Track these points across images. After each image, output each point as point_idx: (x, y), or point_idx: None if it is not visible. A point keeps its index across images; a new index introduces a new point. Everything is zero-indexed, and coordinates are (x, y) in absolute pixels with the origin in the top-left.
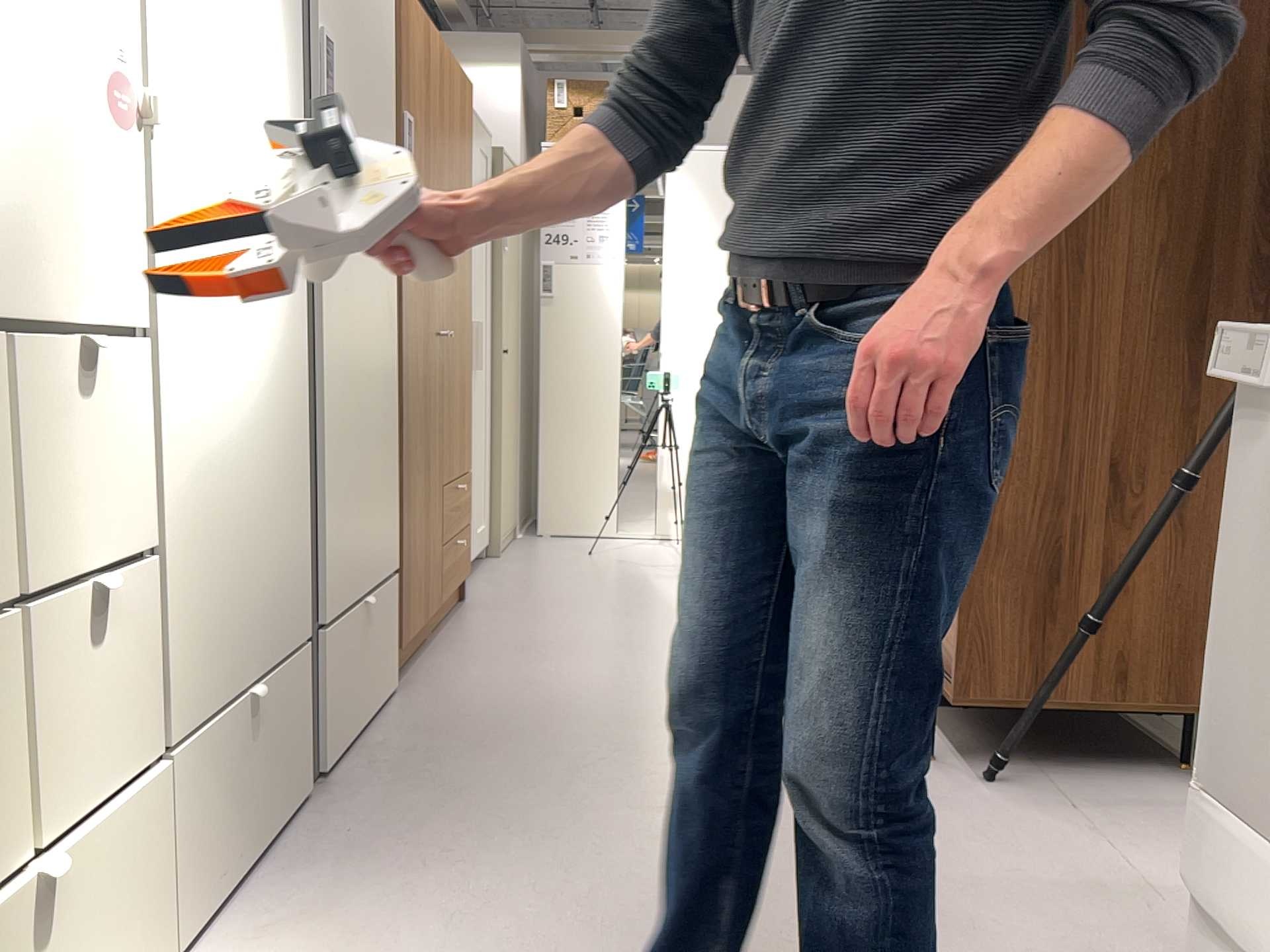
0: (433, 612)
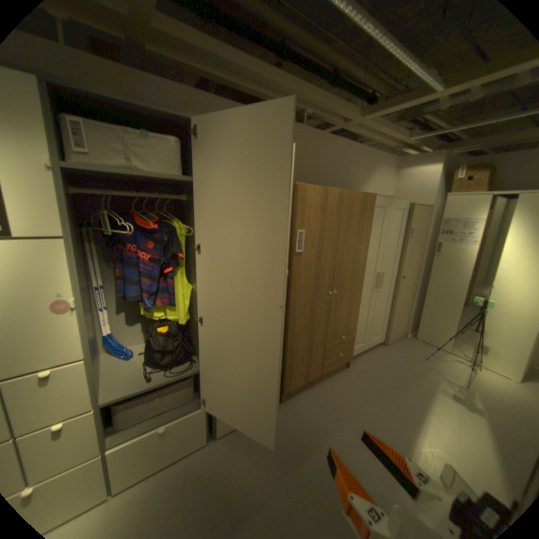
0: (313, 379)
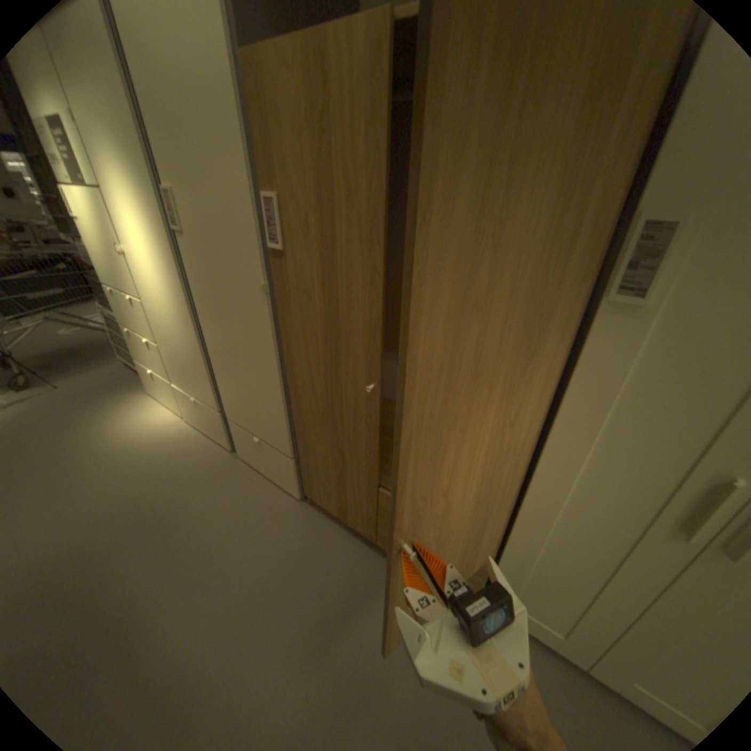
0: (358, 529)
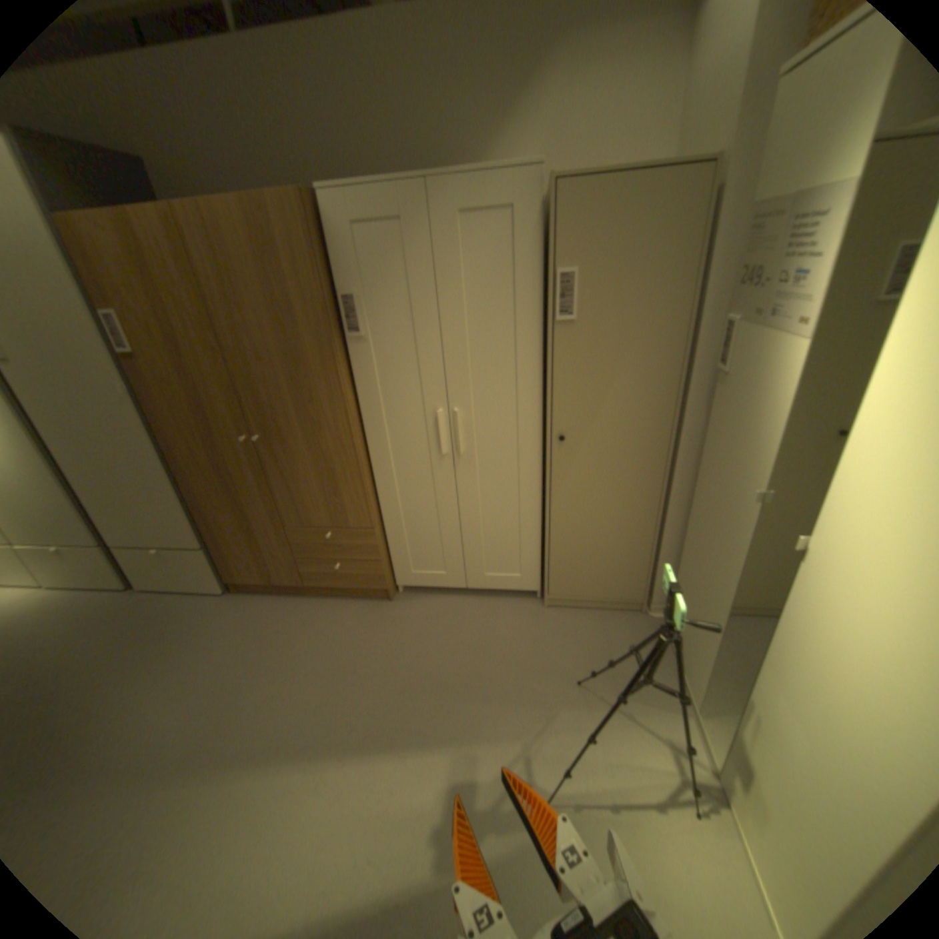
0: (285, 584)
